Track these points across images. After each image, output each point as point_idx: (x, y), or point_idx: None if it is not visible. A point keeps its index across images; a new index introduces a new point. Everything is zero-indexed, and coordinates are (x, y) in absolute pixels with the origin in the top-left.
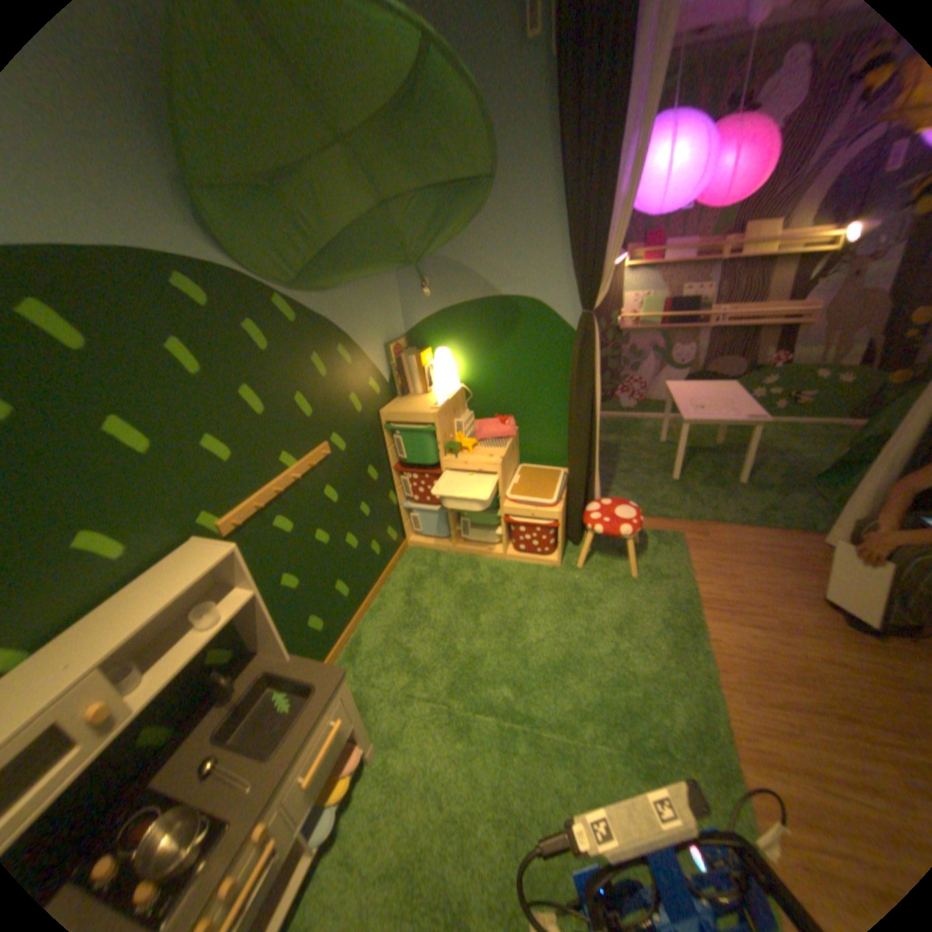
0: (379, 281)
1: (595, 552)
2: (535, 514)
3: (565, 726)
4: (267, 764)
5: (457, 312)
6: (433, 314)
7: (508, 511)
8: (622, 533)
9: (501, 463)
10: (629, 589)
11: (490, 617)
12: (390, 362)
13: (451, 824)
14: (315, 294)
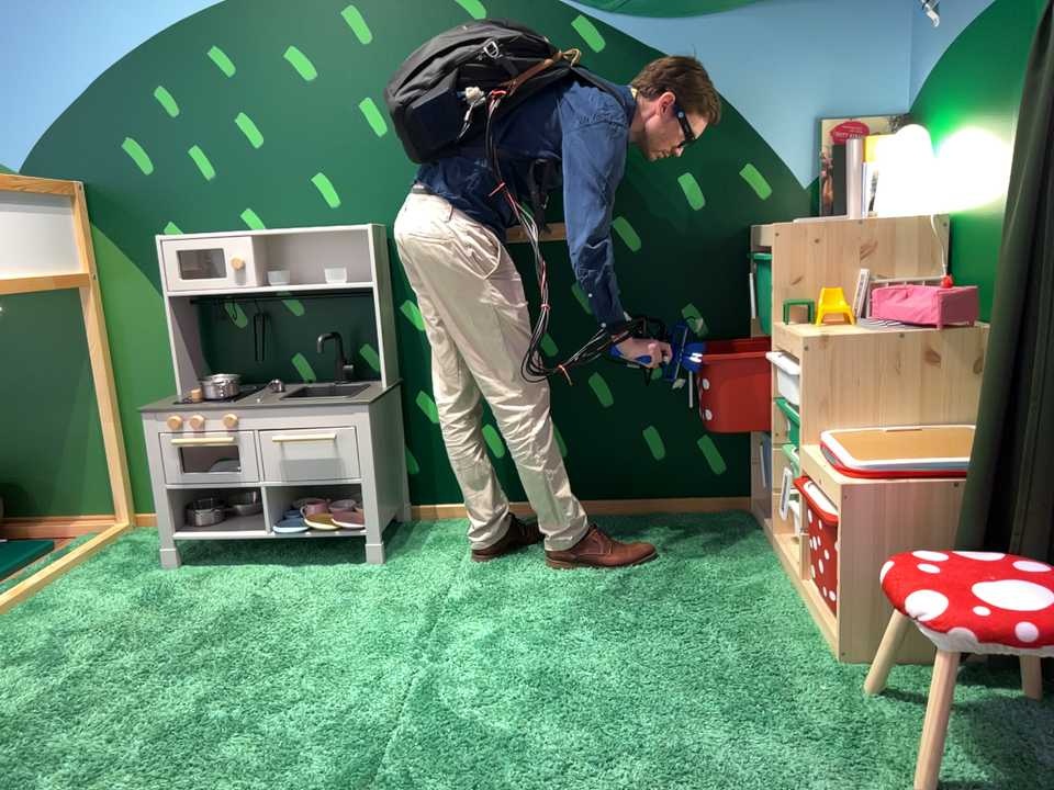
0: (841, 5)
1: (969, 718)
2: (824, 482)
3: (429, 699)
4: (274, 401)
5: (961, 46)
6: (936, 59)
7: (806, 463)
8: (910, 605)
9: (814, 340)
10: (863, 786)
11: (633, 606)
12: (820, 151)
13: (298, 627)
14: (652, 18)
